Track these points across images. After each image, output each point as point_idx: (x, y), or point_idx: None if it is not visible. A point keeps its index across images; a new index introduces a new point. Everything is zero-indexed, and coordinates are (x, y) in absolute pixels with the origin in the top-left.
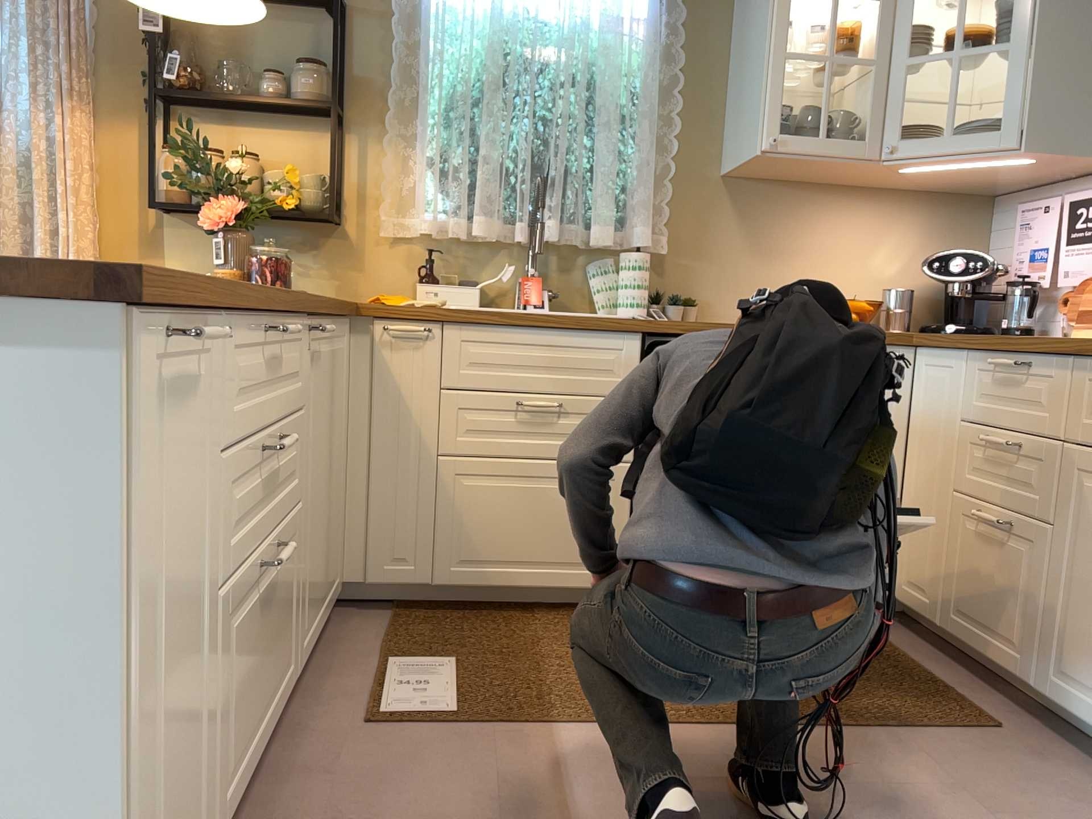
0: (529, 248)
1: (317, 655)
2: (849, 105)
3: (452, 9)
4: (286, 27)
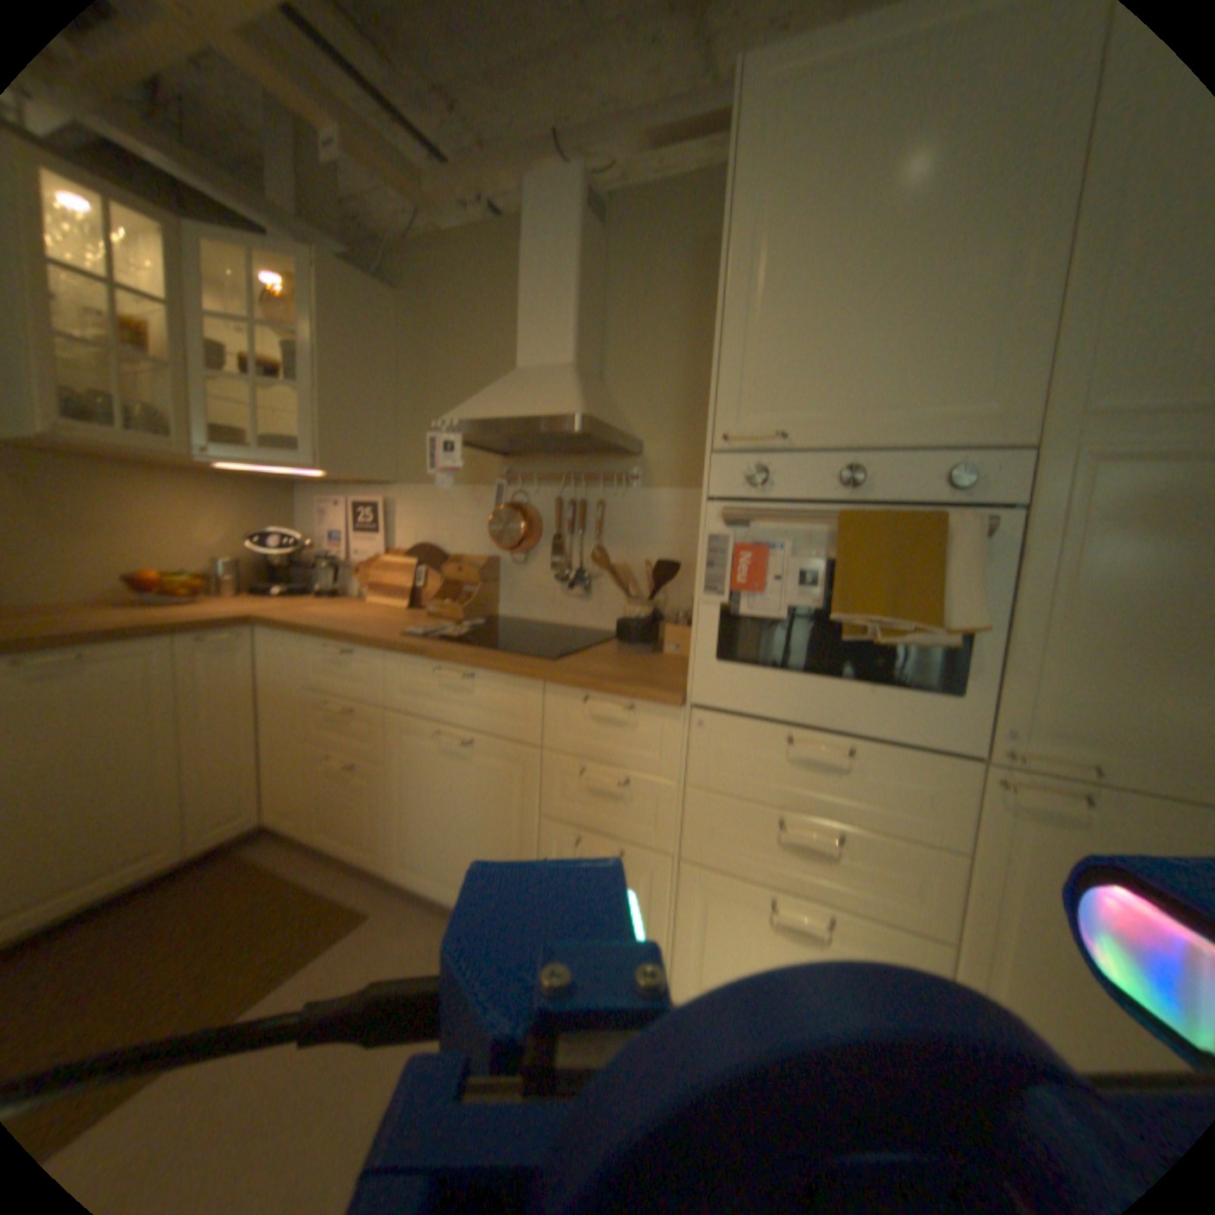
0: None
1: None
2: (141, 395)
3: None
4: None
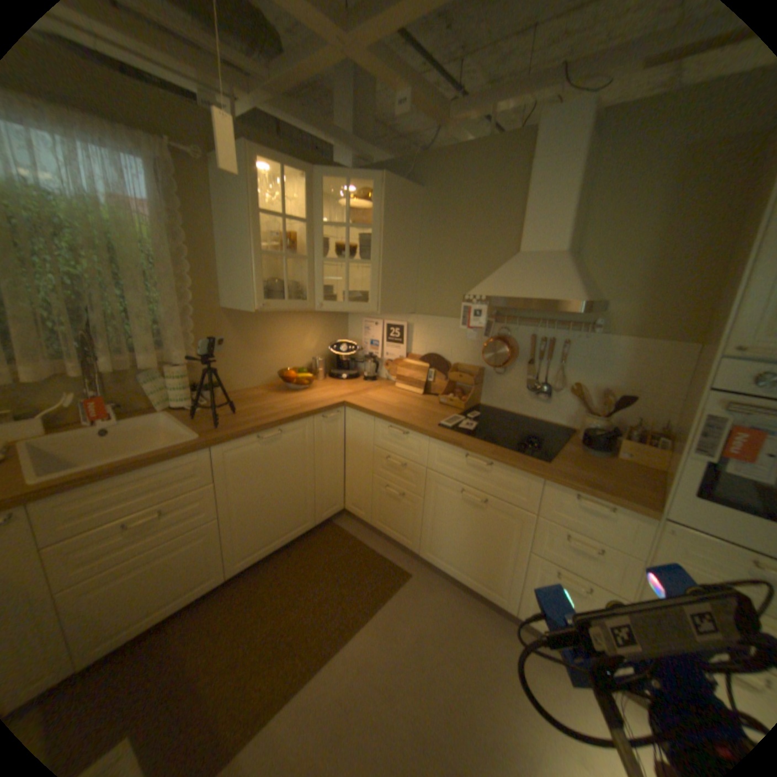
0: (80, 375)
1: None
2: (288, 271)
3: None
4: None
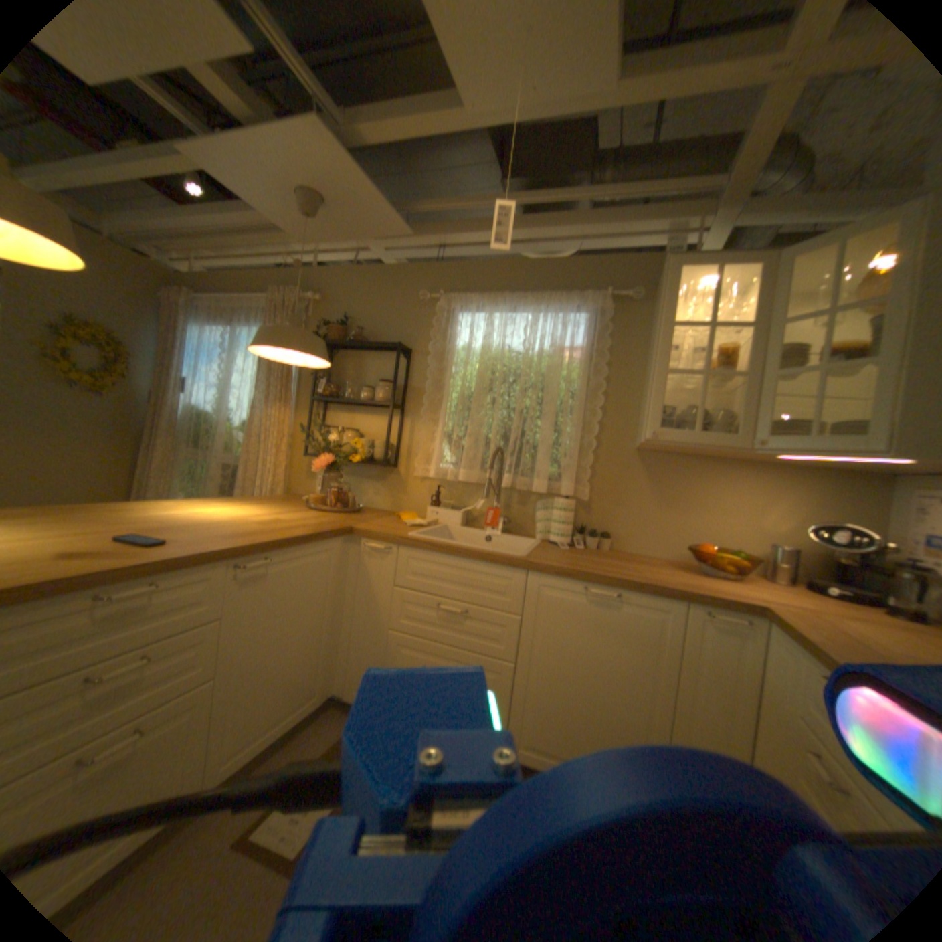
0: (499, 489)
1: (280, 754)
2: (739, 402)
3: (465, 348)
4: (381, 362)
